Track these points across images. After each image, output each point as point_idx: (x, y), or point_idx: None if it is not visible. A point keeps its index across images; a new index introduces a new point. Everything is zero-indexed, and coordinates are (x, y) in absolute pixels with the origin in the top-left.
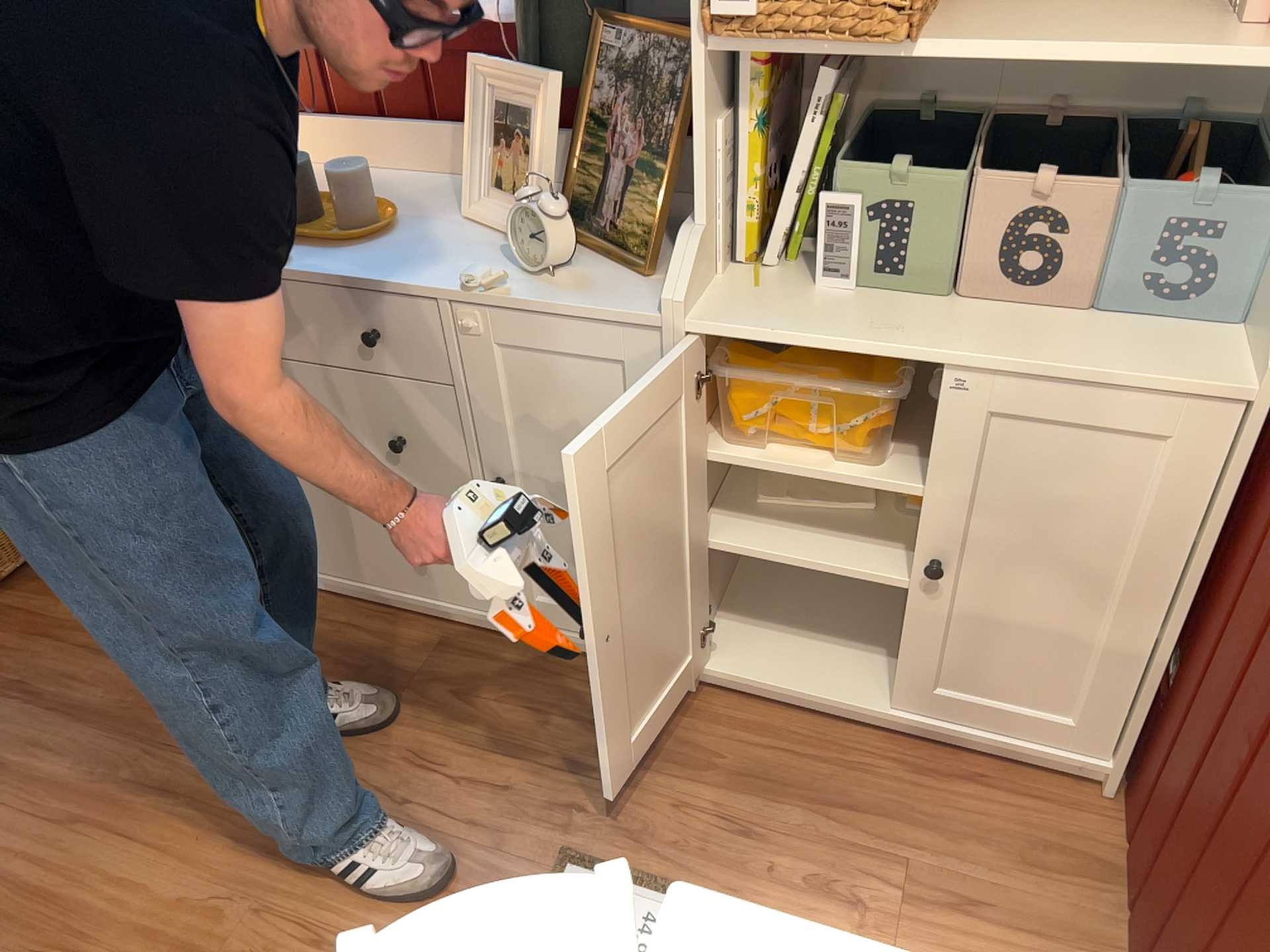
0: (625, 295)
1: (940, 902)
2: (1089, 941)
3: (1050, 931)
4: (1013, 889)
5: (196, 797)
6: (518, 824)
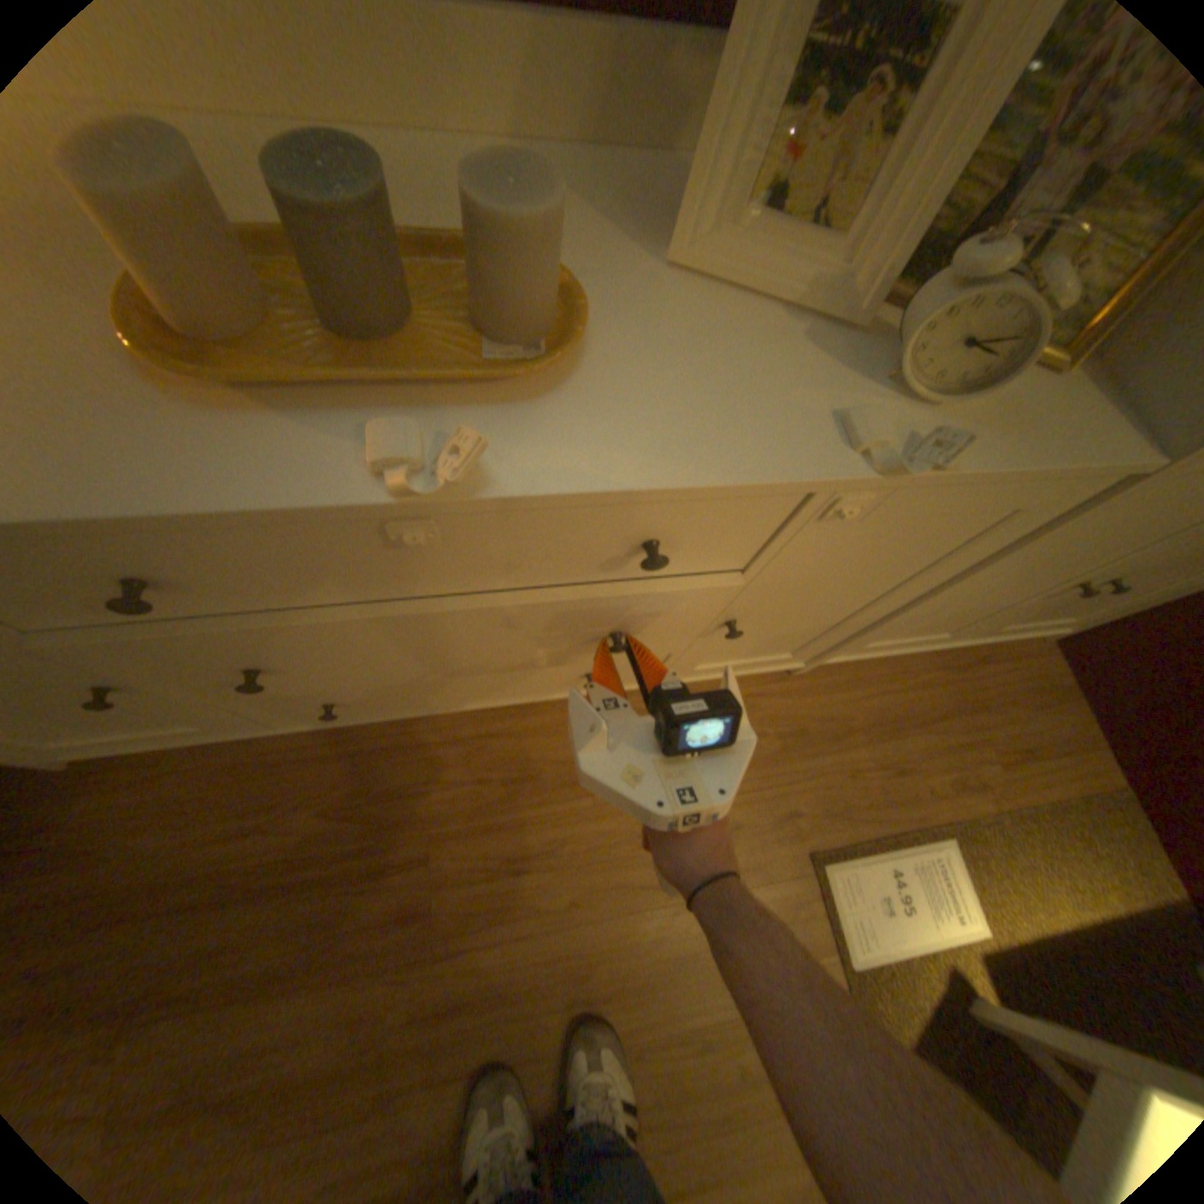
0: (1075, 418)
1: (1024, 768)
2: (1093, 751)
3: (1077, 755)
4: (1048, 737)
5: (485, 1009)
6: (769, 862)
